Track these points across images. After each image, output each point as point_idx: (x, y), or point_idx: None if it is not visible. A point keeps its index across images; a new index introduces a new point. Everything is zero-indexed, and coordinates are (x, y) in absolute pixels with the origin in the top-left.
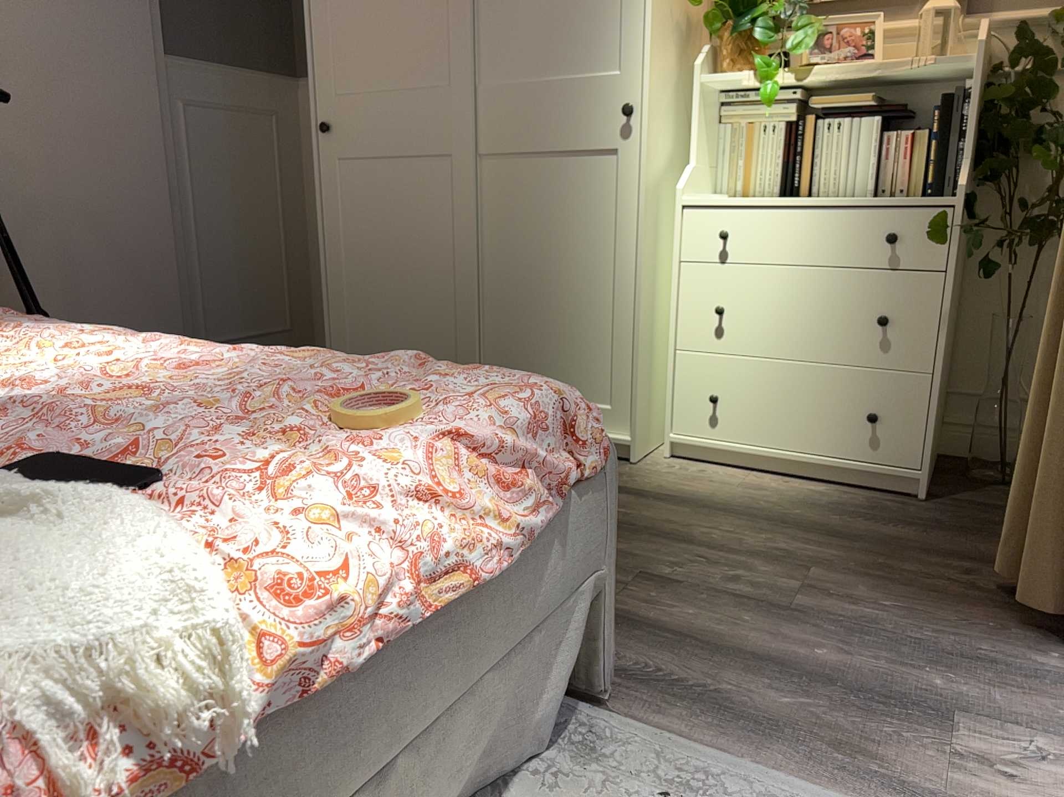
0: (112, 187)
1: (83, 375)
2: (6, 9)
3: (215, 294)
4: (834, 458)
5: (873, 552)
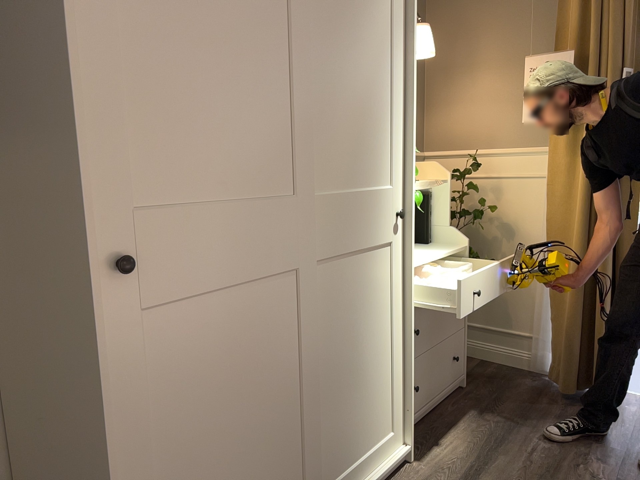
0: None
1: None
2: None
3: None
4: (447, 388)
5: (538, 415)
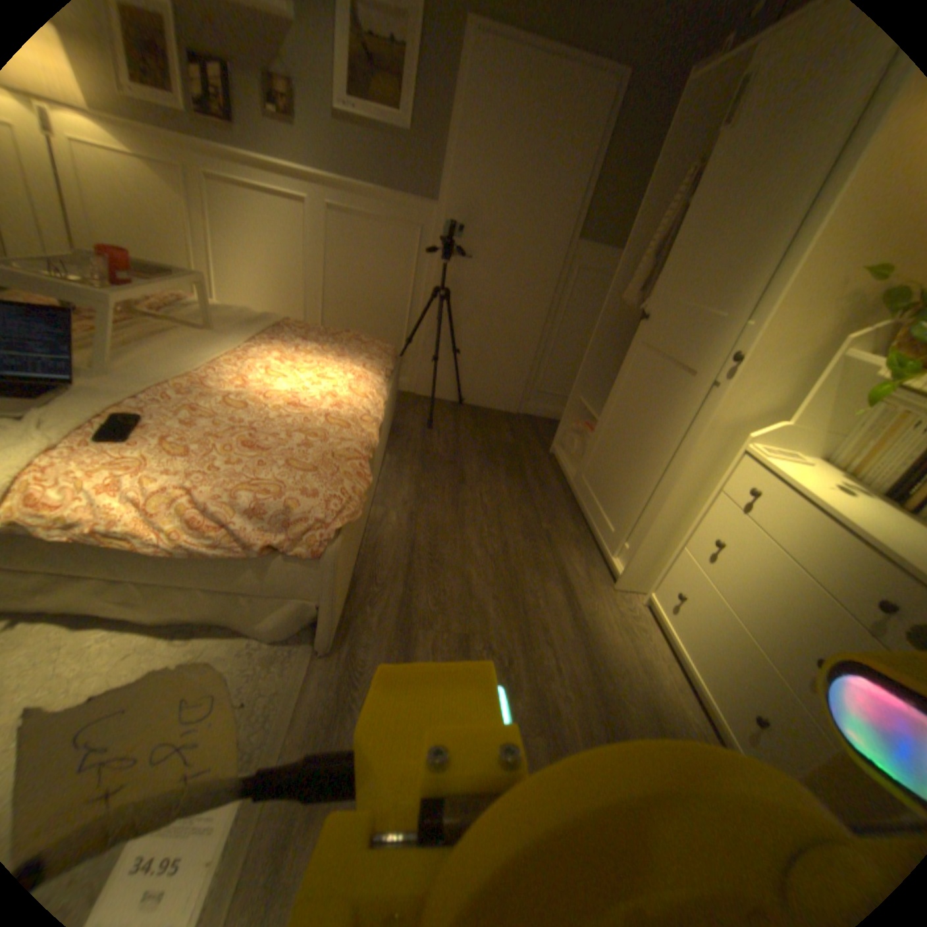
0: (517, 302)
1: (295, 386)
2: (499, 206)
3: (552, 368)
4: (722, 714)
5: None
